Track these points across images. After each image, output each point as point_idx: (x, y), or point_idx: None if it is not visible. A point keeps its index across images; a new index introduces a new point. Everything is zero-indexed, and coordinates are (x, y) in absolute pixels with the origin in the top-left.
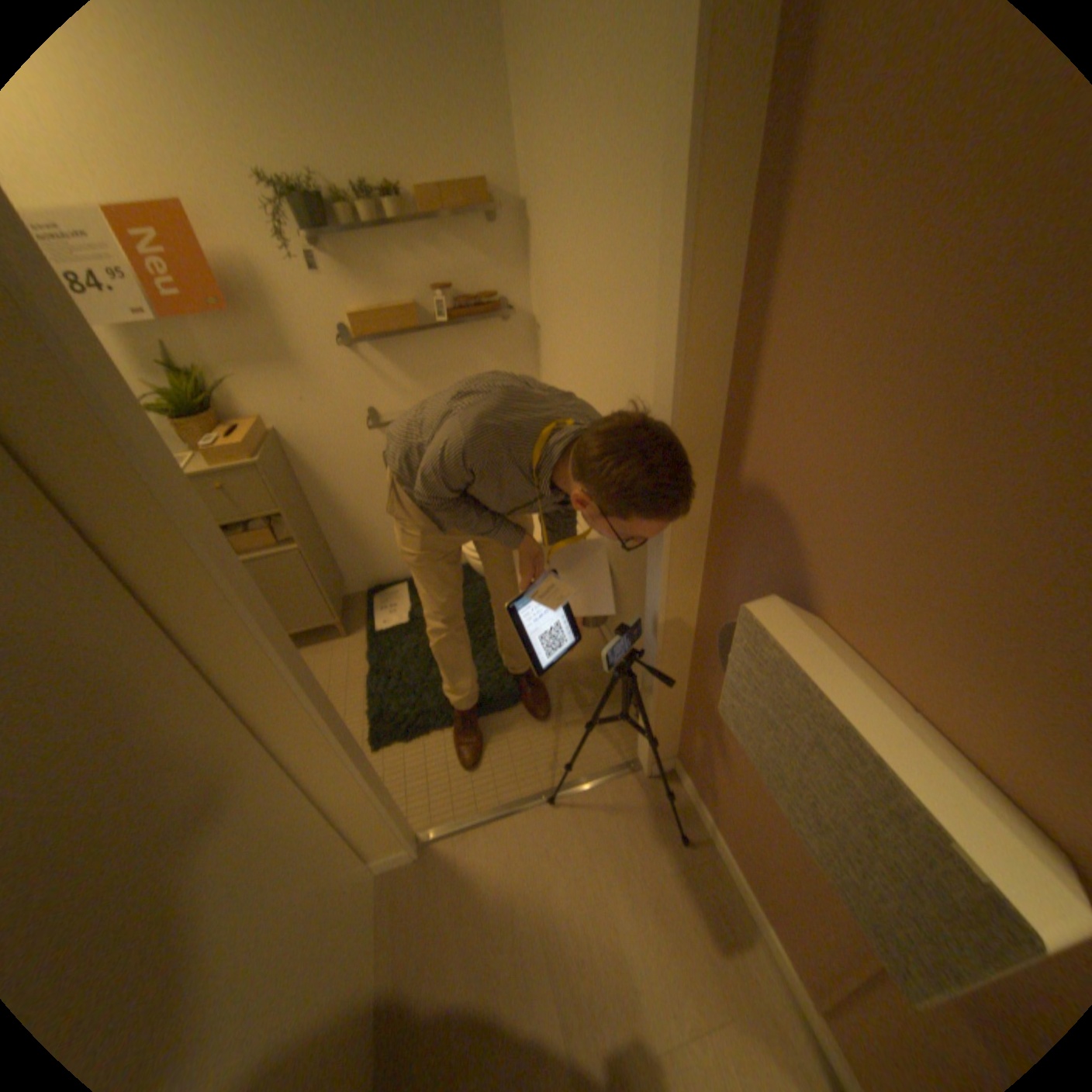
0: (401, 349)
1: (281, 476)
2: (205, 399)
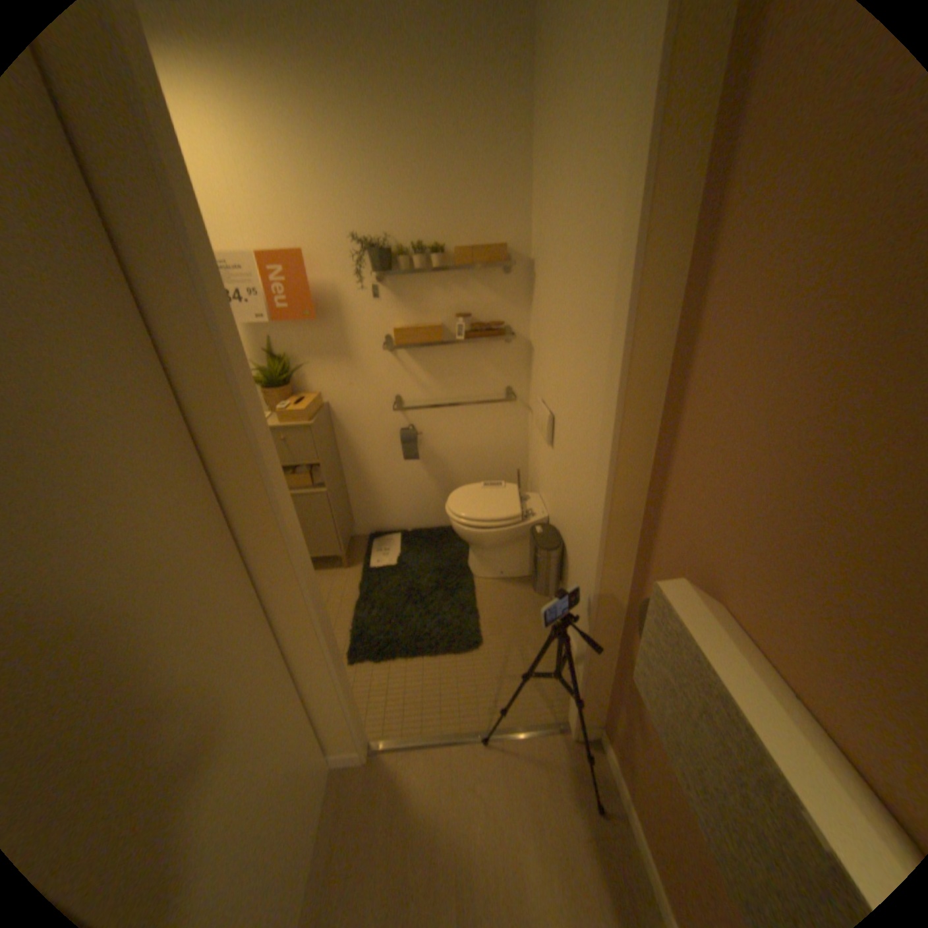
0: (428, 357)
1: (326, 437)
2: (288, 378)
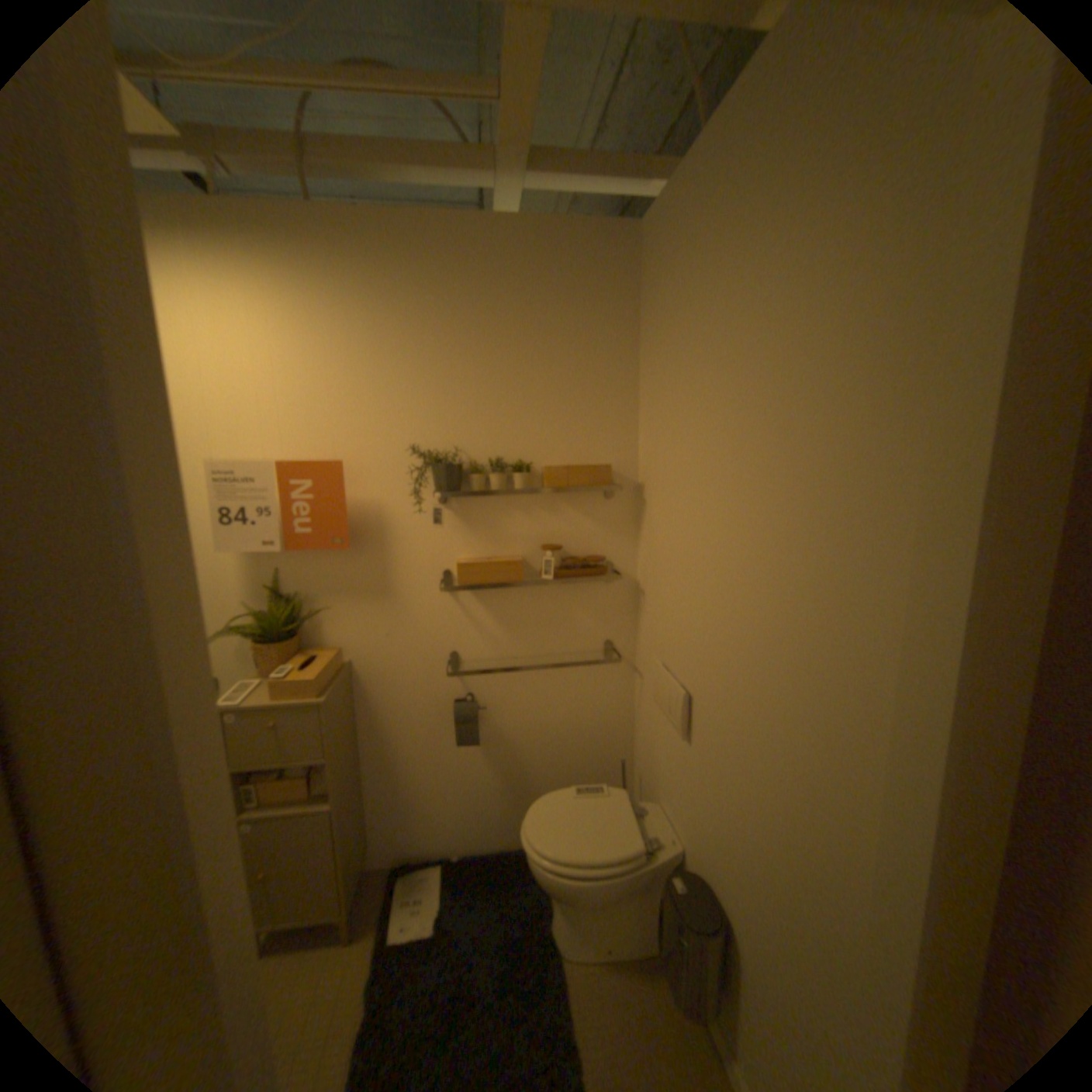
0: (499, 598)
1: (340, 716)
2: (294, 625)
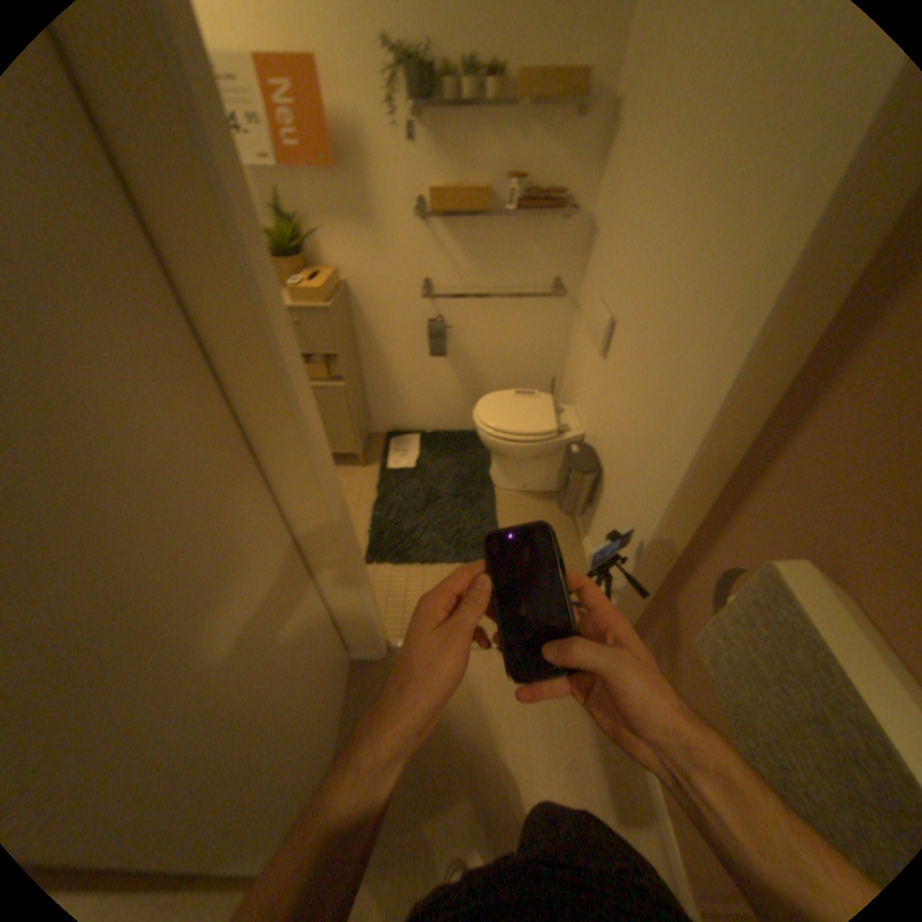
0: (465, 230)
1: (343, 324)
2: (297, 245)
